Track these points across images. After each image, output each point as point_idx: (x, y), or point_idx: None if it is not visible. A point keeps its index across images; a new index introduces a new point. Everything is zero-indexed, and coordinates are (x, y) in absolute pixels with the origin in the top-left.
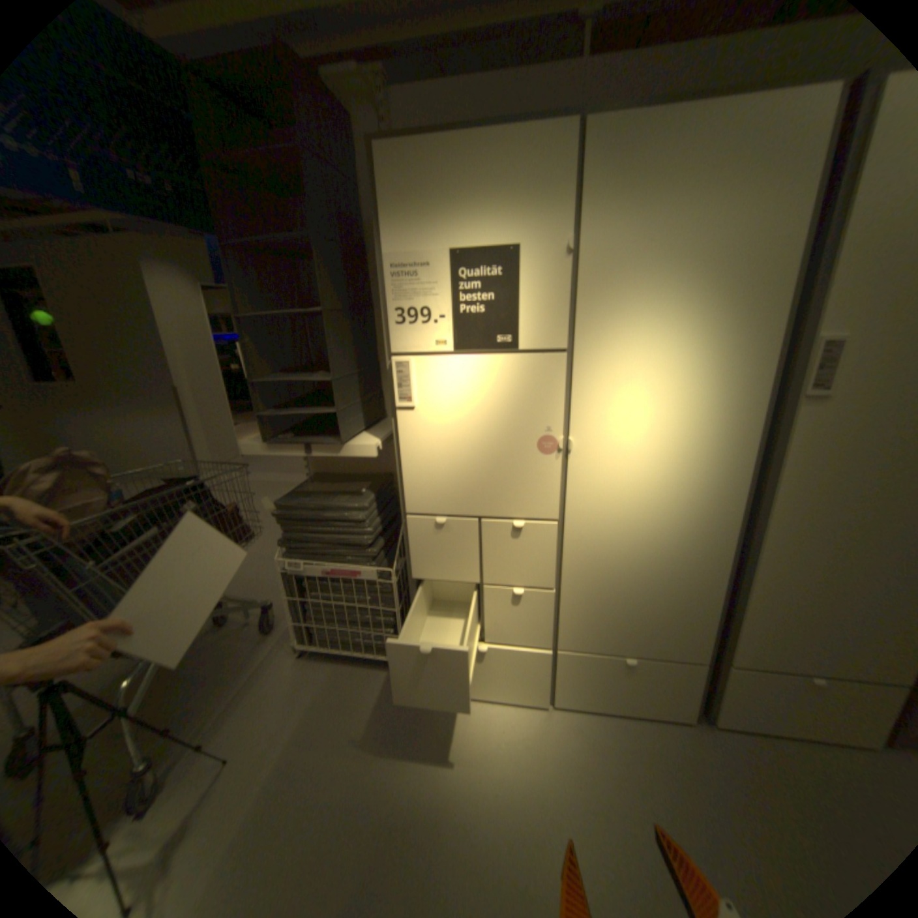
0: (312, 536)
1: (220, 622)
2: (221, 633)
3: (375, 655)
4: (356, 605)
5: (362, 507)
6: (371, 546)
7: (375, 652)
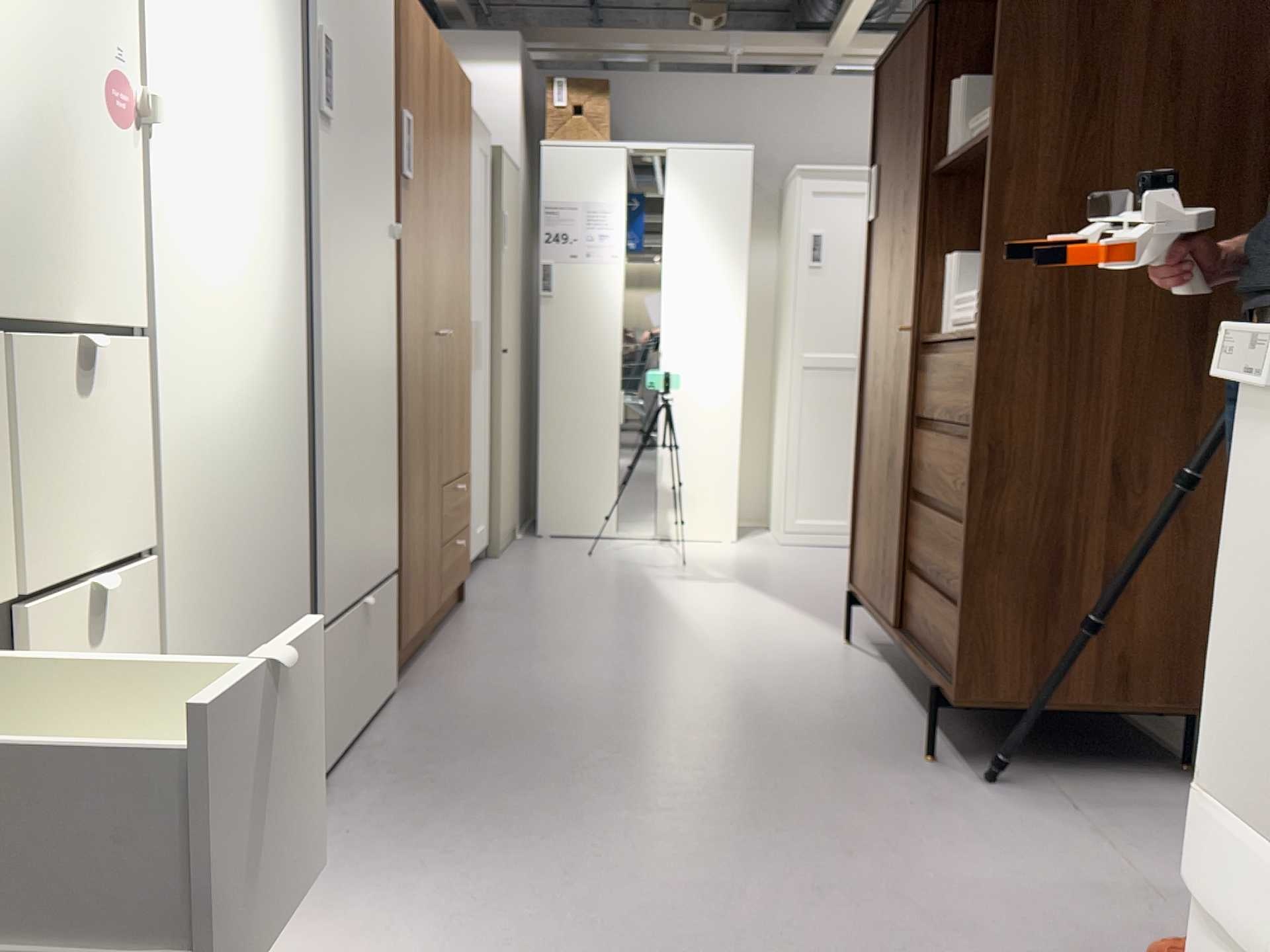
0: None
1: None
2: None
3: None
4: None
5: None
6: None
7: None
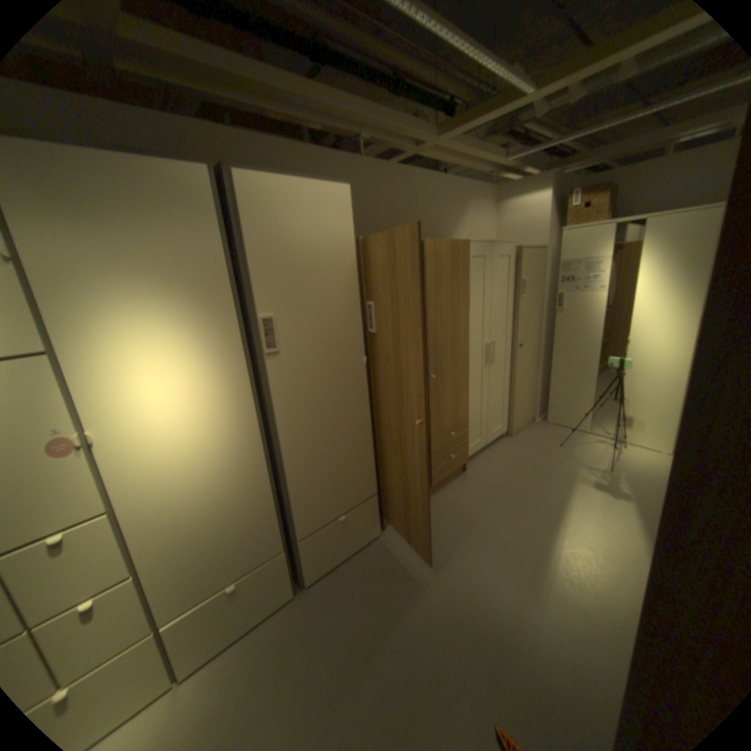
0: None
1: None
2: None
3: None
4: None
5: None
6: None
7: None
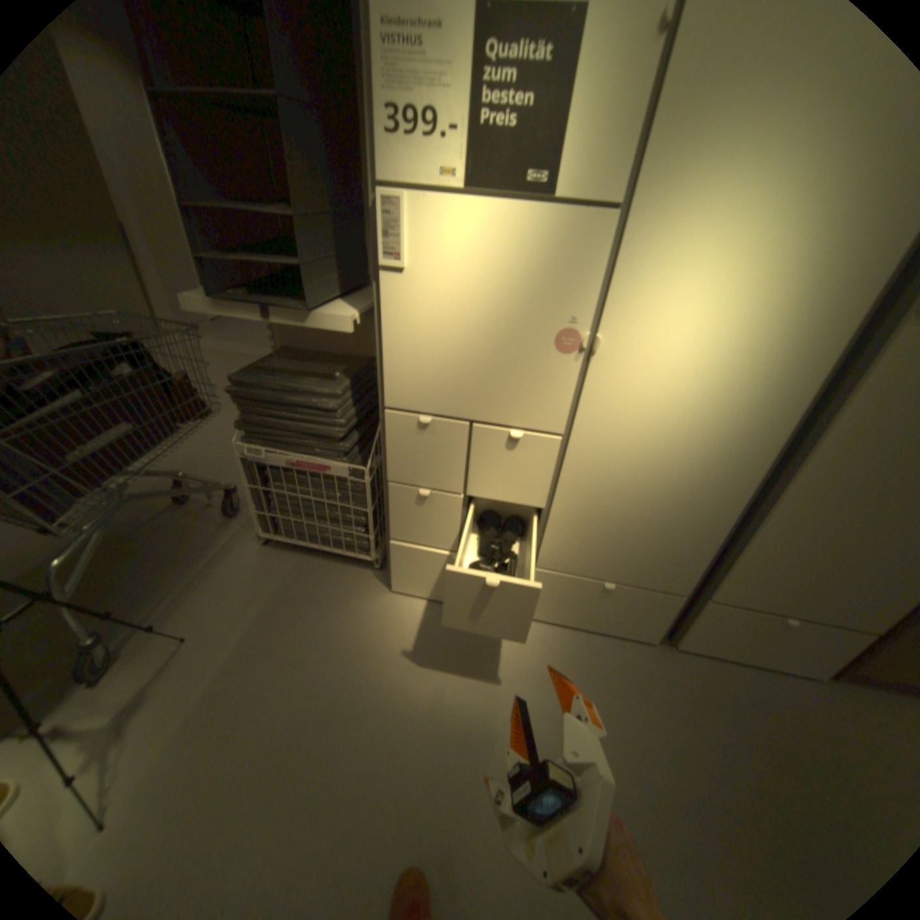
0: (276, 422)
1: (183, 500)
2: (183, 512)
3: (345, 551)
4: (325, 500)
5: (334, 394)
6: (344, 440)
7: (345, 547)
